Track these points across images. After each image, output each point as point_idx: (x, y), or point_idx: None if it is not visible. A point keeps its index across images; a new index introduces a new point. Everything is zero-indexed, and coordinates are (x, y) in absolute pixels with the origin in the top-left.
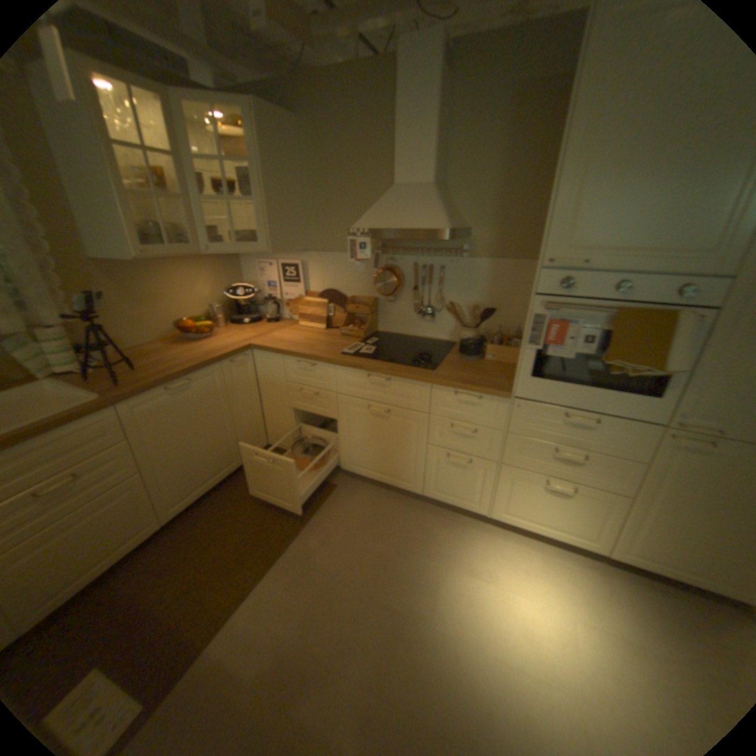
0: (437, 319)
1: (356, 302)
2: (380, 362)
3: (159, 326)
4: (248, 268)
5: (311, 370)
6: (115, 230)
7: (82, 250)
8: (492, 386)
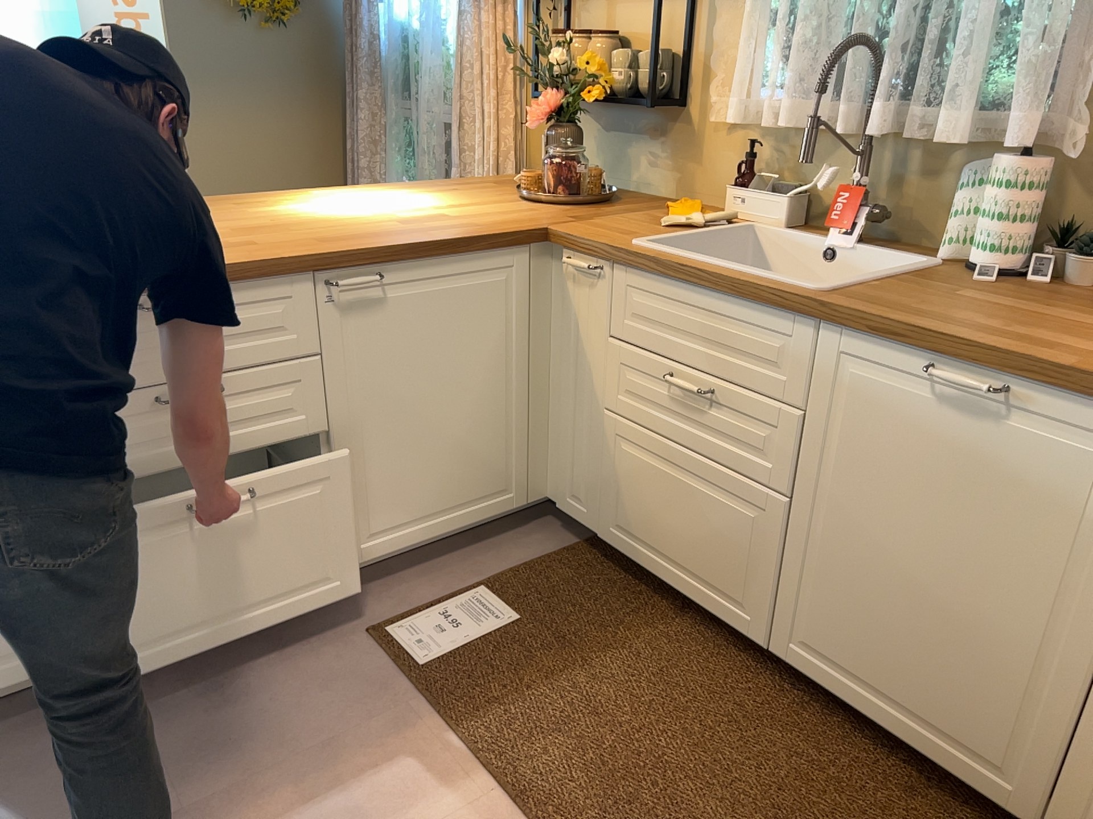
0: None
1: None
2: None
3: None
4: None
5: None
6: None
7: None
8: None
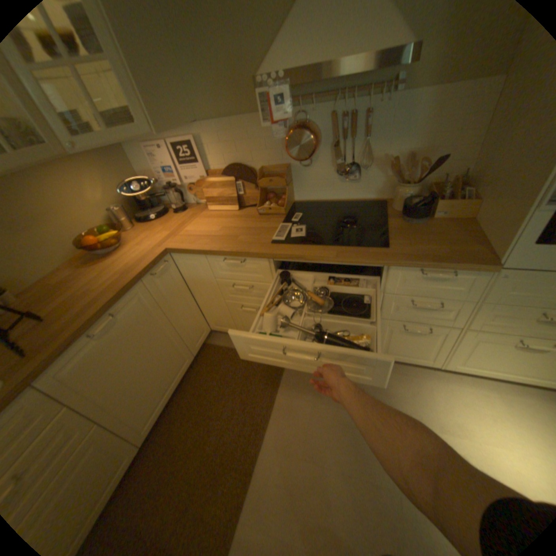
0: (364, 176)
1: (267, 172)
2: (321, 246)
3: (60, 246)
4: (136, 154)
5: (242, 264)
6: None
7: None
8: (473, 259)
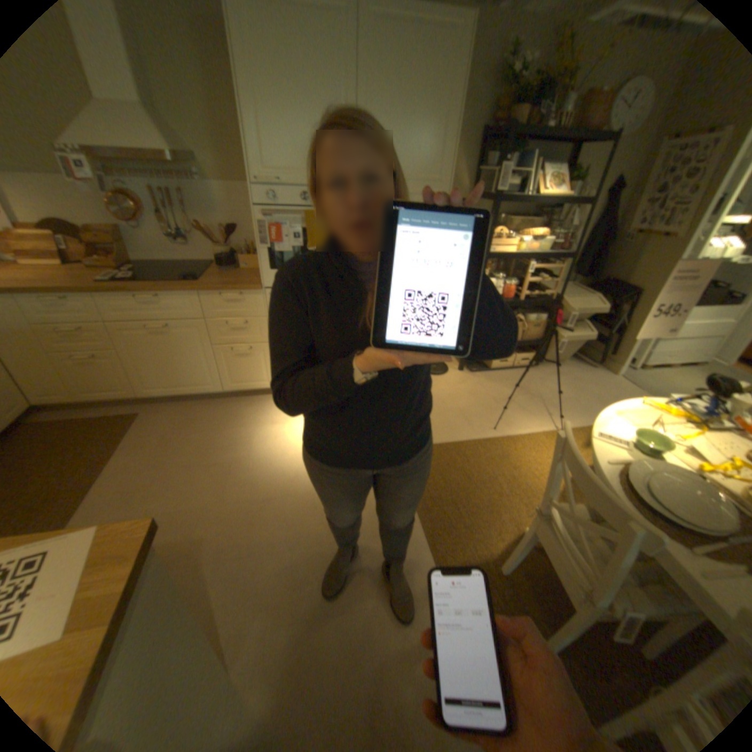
0: (189, 241)
1: (91, 230)
2: (140, 282)
3: None
4: None
5: (60, 304)
6: None
7: None
8: (245, 283)
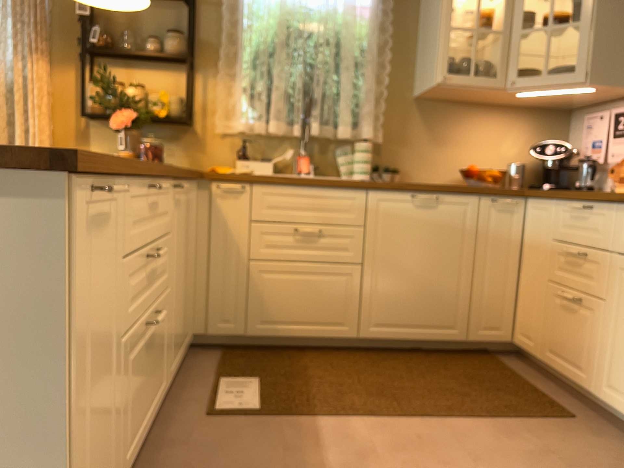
0: None
1: None
2: None
3: (451, 171)
4: (579, 131)
5: (588, 217)
6: (435, 60)
7: (414, 90)
8: None
